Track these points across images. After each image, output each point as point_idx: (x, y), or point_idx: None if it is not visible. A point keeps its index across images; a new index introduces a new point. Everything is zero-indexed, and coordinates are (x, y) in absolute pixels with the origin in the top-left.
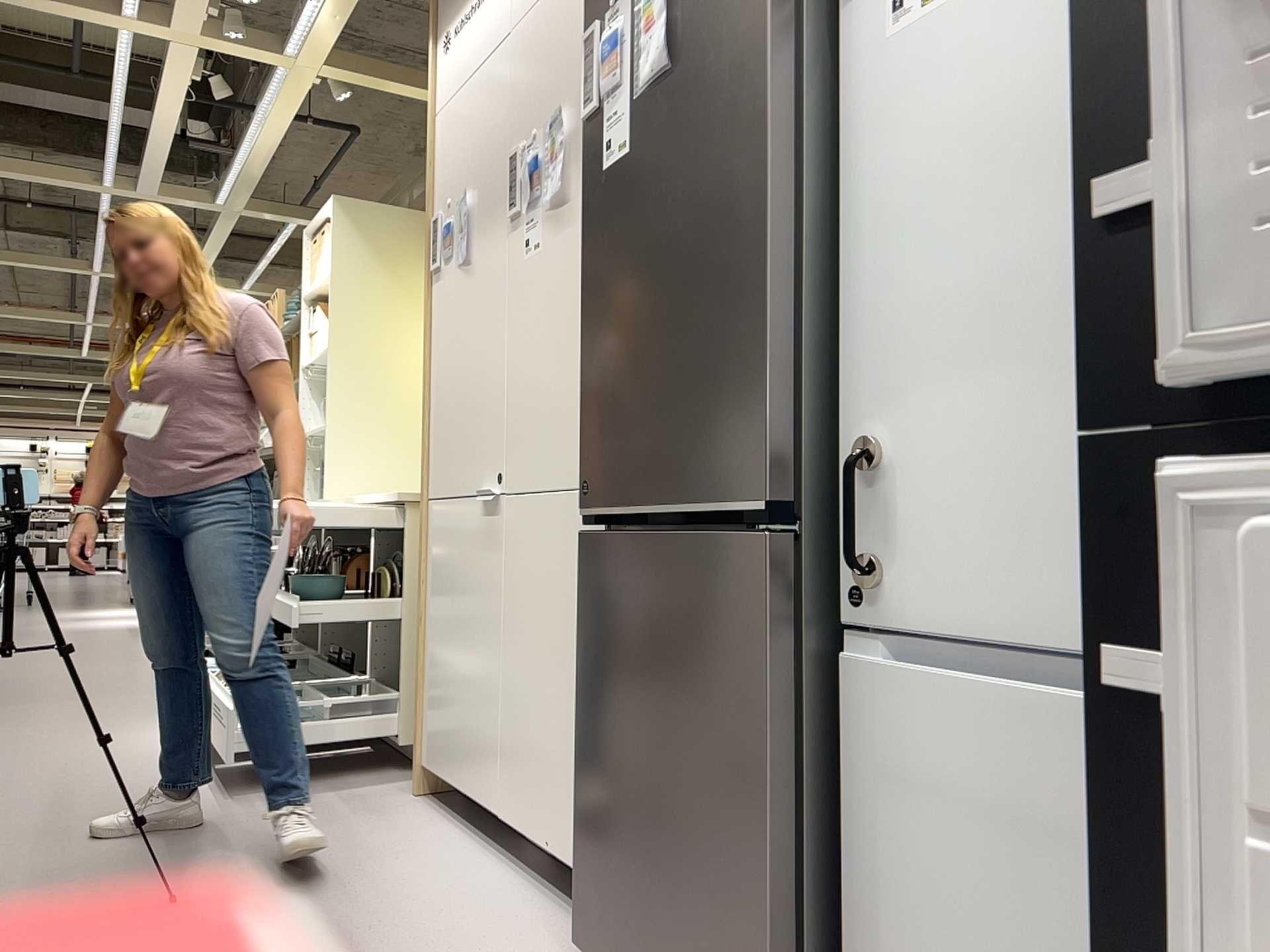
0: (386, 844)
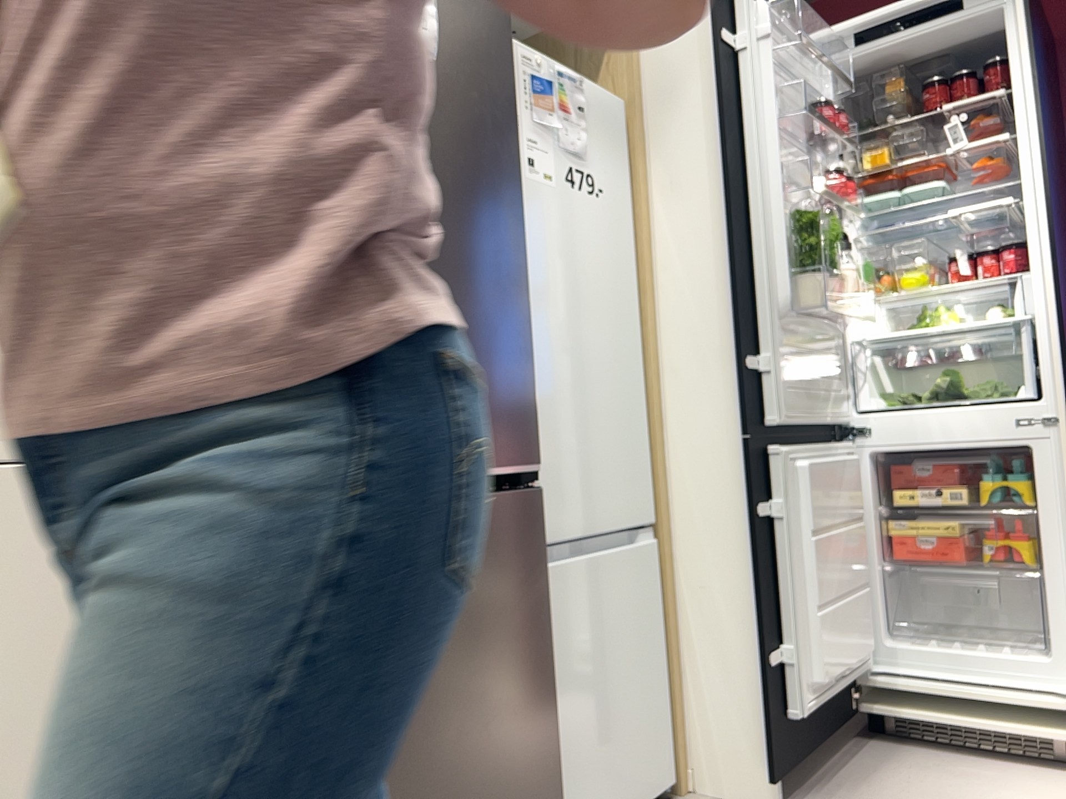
0: None
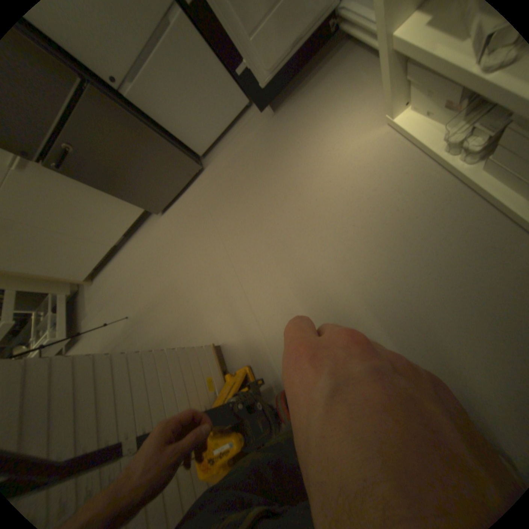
0: (113, 279)
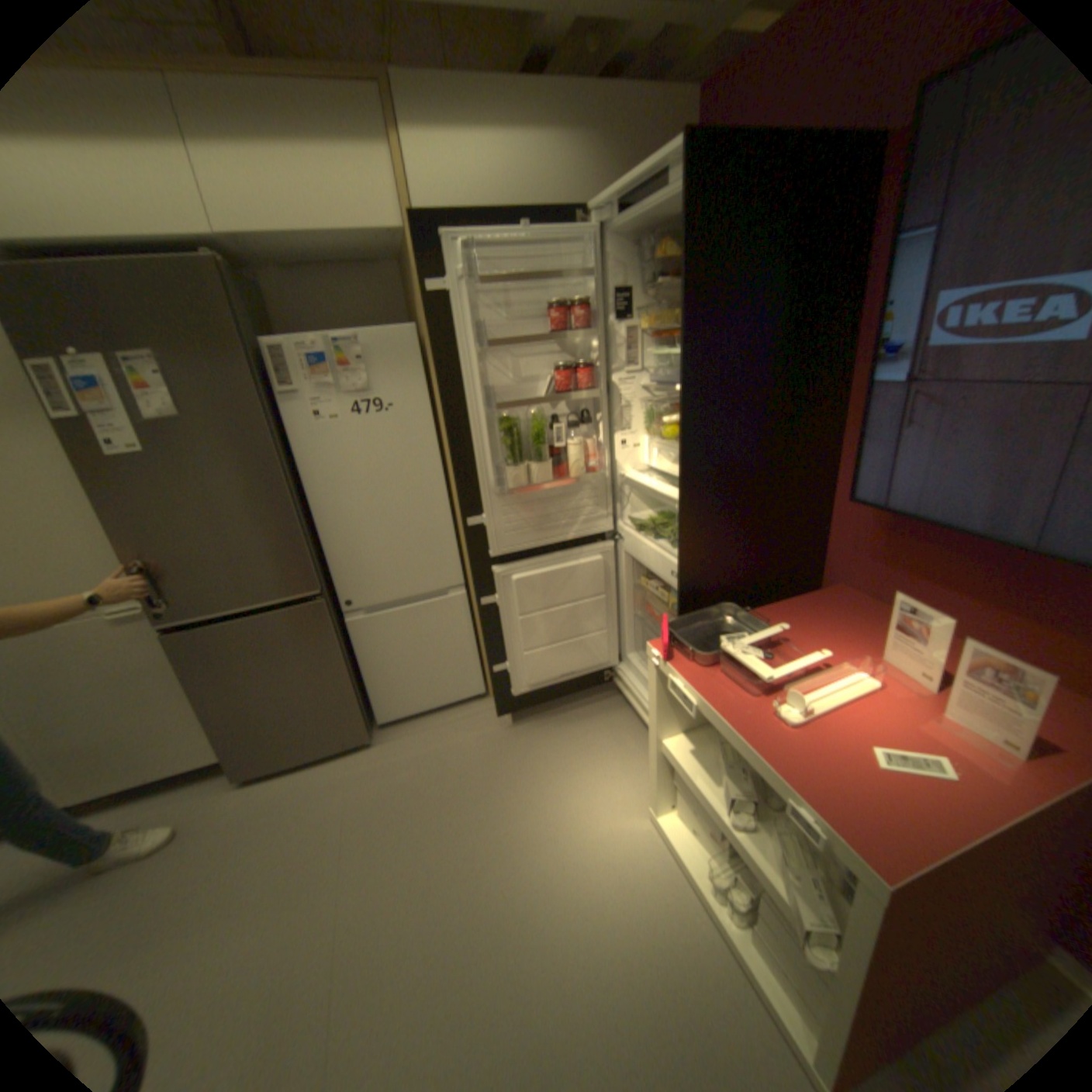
0: None
